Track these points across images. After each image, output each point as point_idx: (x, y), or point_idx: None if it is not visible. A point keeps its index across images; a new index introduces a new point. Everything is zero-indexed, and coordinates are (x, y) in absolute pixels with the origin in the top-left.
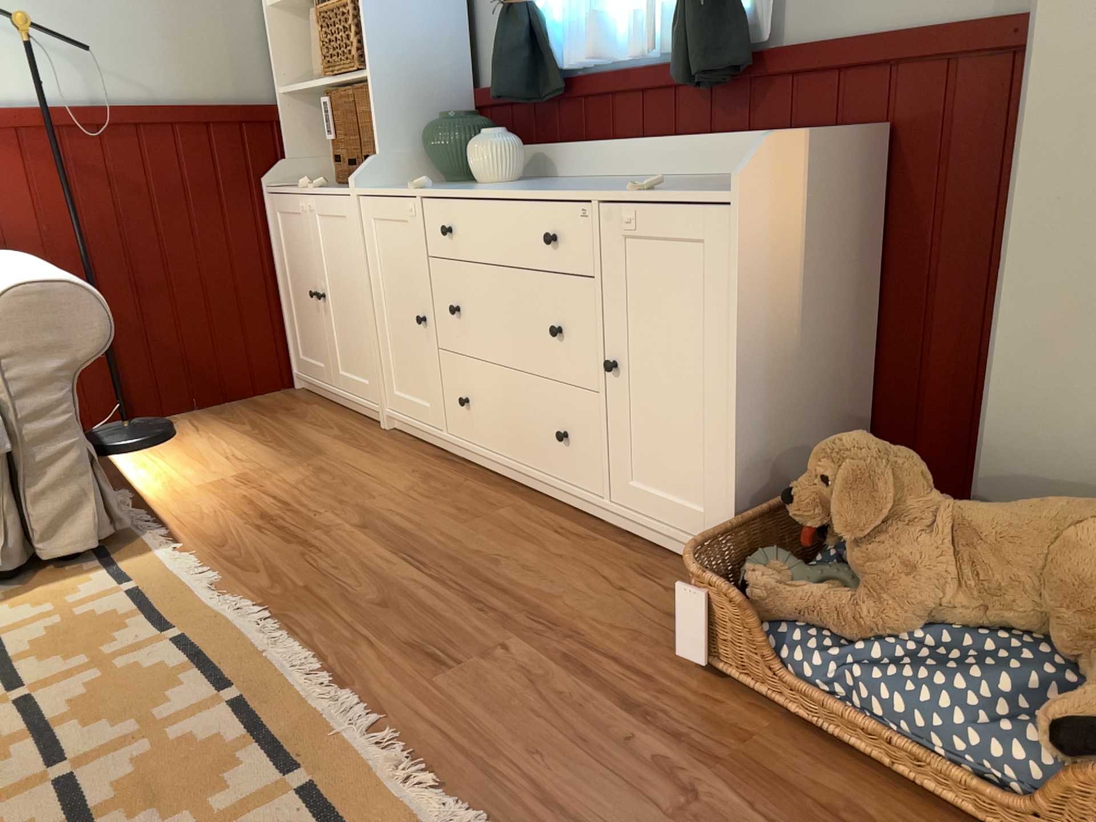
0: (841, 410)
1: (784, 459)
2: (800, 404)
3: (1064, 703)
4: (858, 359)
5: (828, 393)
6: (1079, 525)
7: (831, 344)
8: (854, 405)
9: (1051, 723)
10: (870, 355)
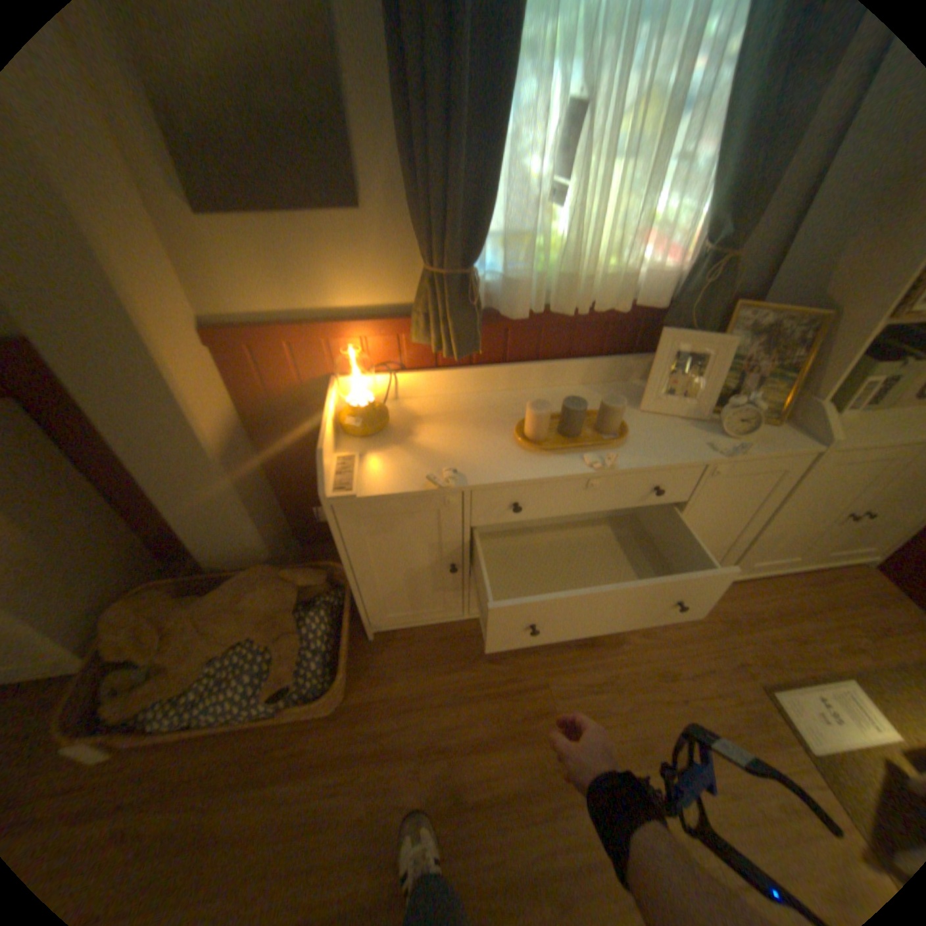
0: (112, 545)
1: (92, 603)
2: (80, 573)
3: (266, 690)
4: (103, 517)
5: (96, 548)
6: (243, 599)
7: (77, 530)
8: (119, 535)
9: (266, 699)
10: (110, 507)
